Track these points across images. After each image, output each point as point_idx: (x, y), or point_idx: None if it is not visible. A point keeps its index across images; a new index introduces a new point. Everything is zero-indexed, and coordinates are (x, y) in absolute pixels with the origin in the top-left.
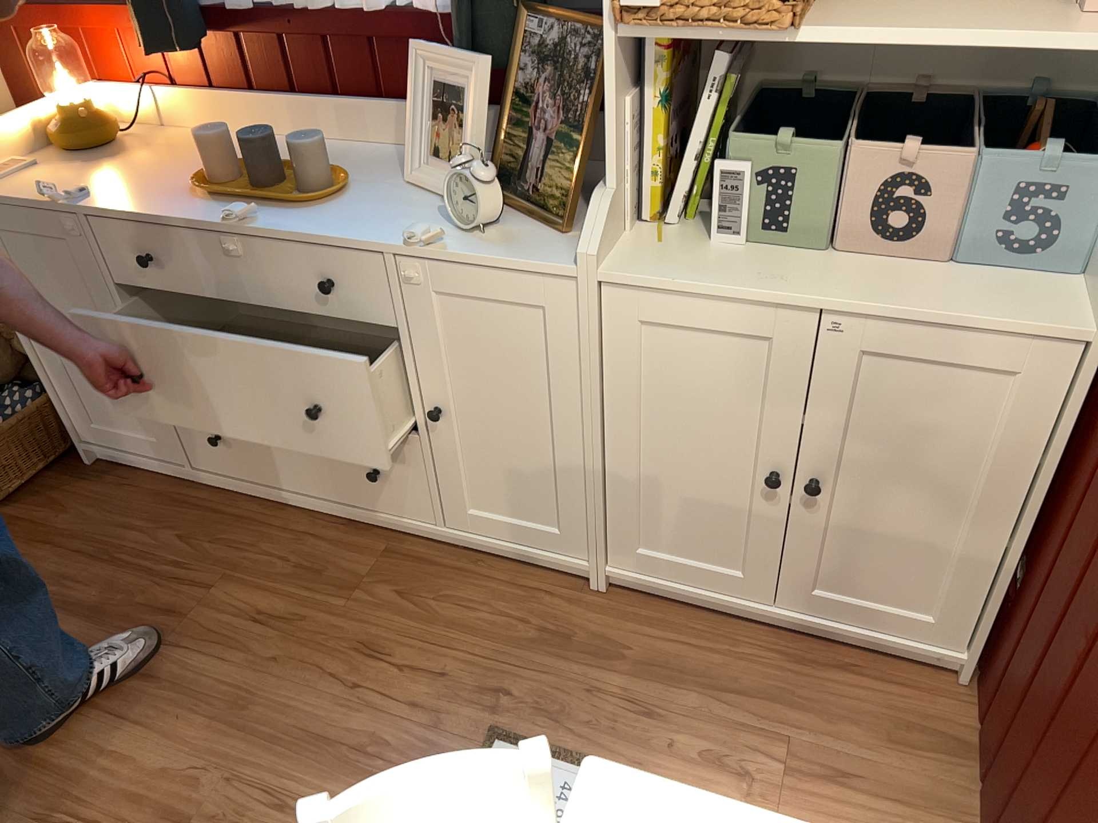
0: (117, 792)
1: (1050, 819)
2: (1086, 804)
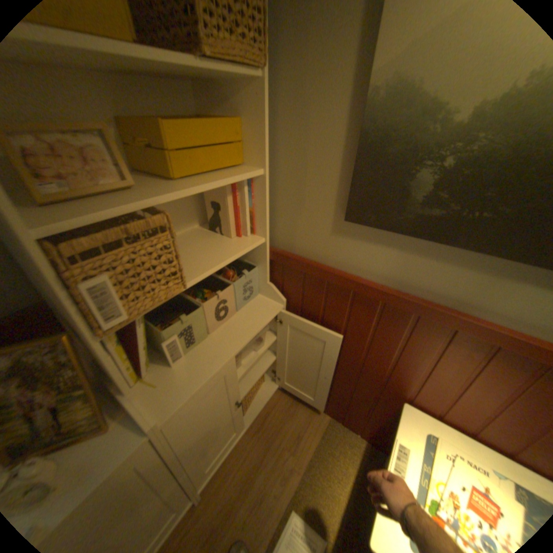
0: None
1: (347, 398)
2: (360, 390)
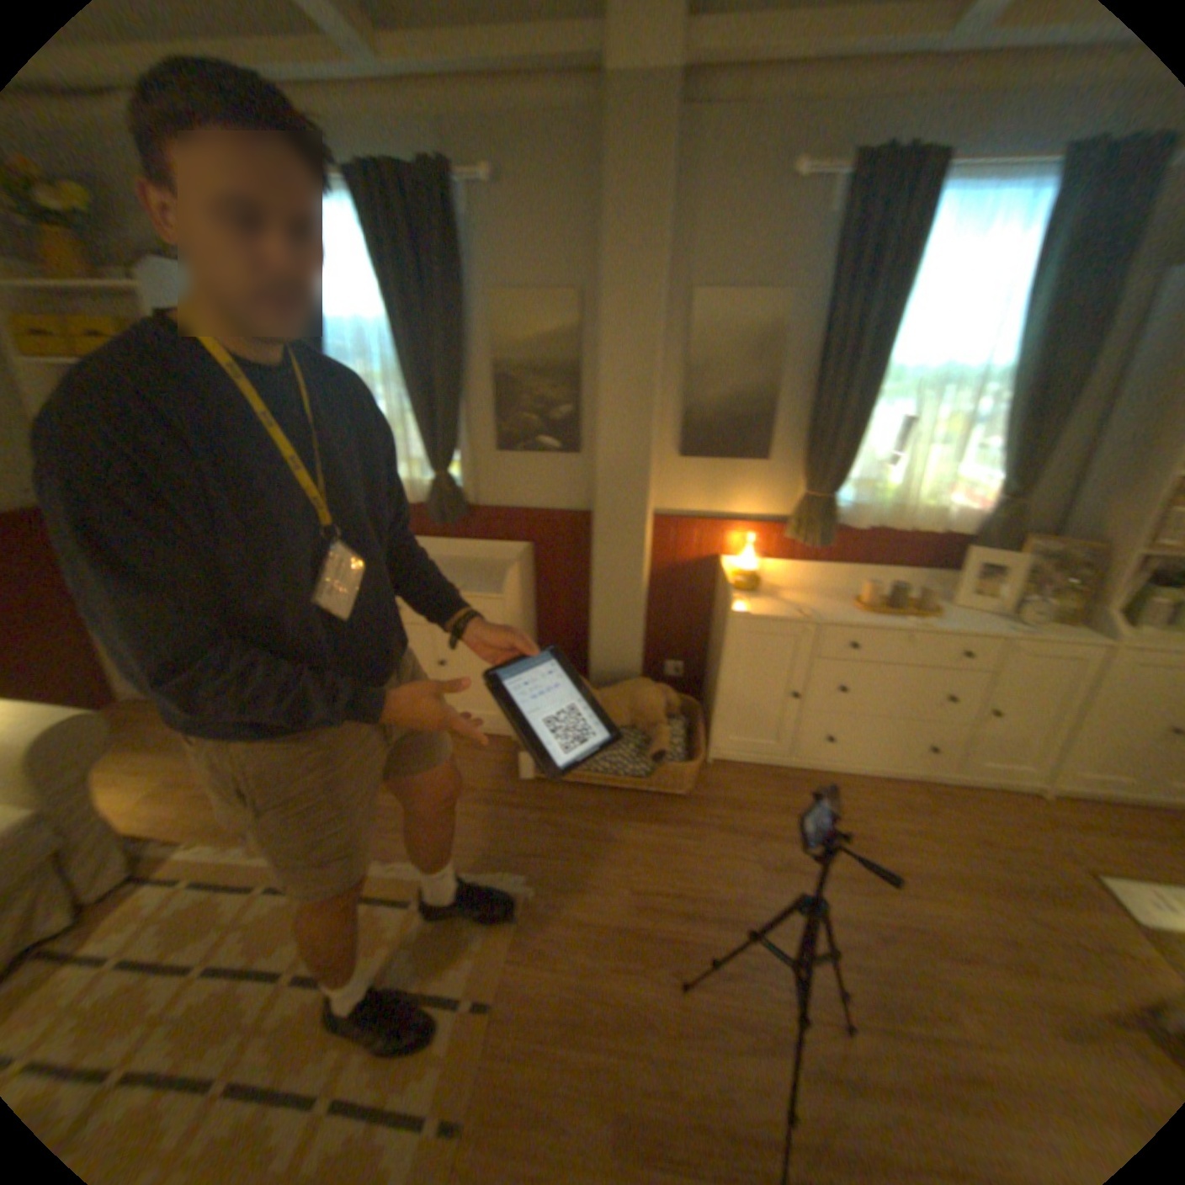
0: (962, 939)
1: None
2: None
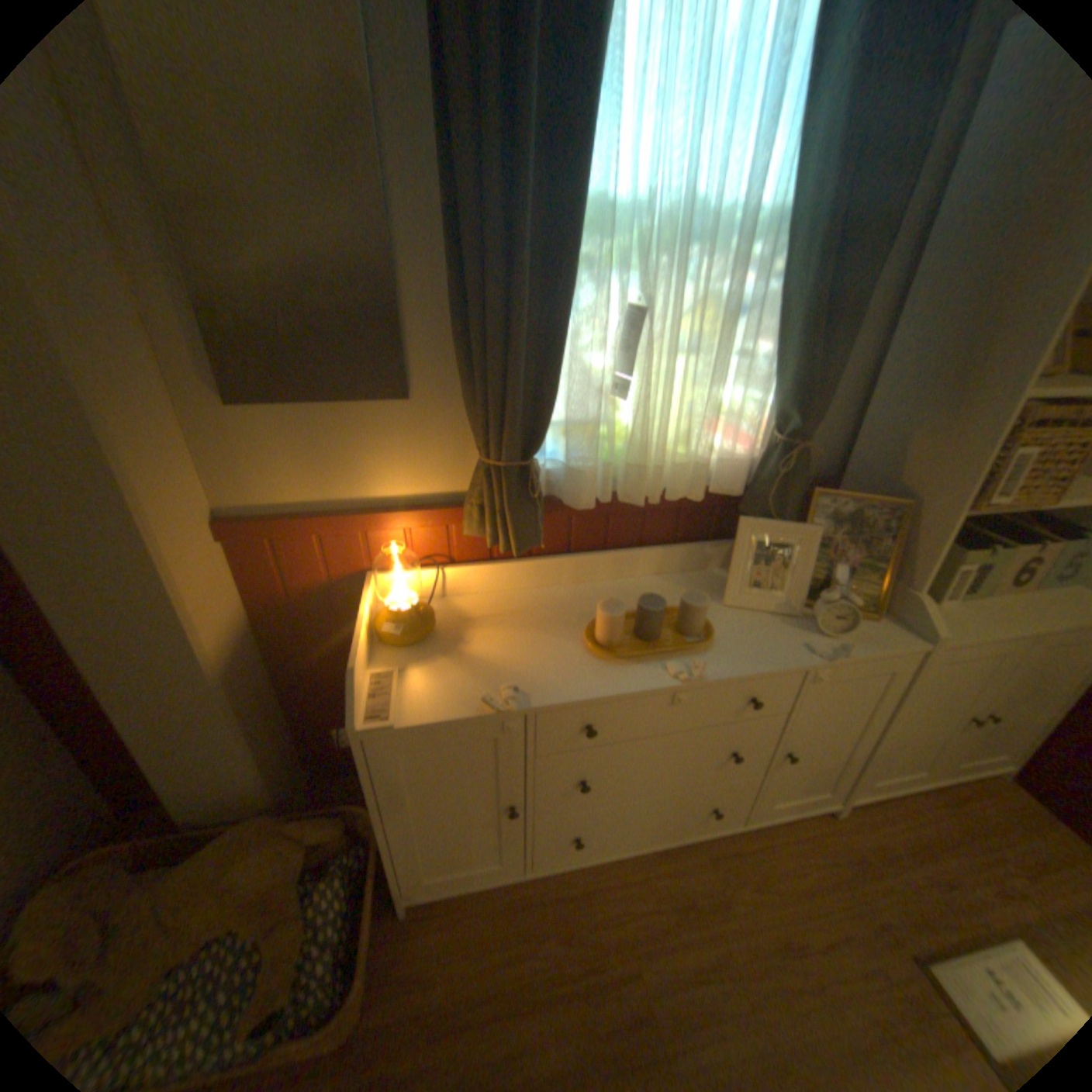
0: None
1: None
2: None
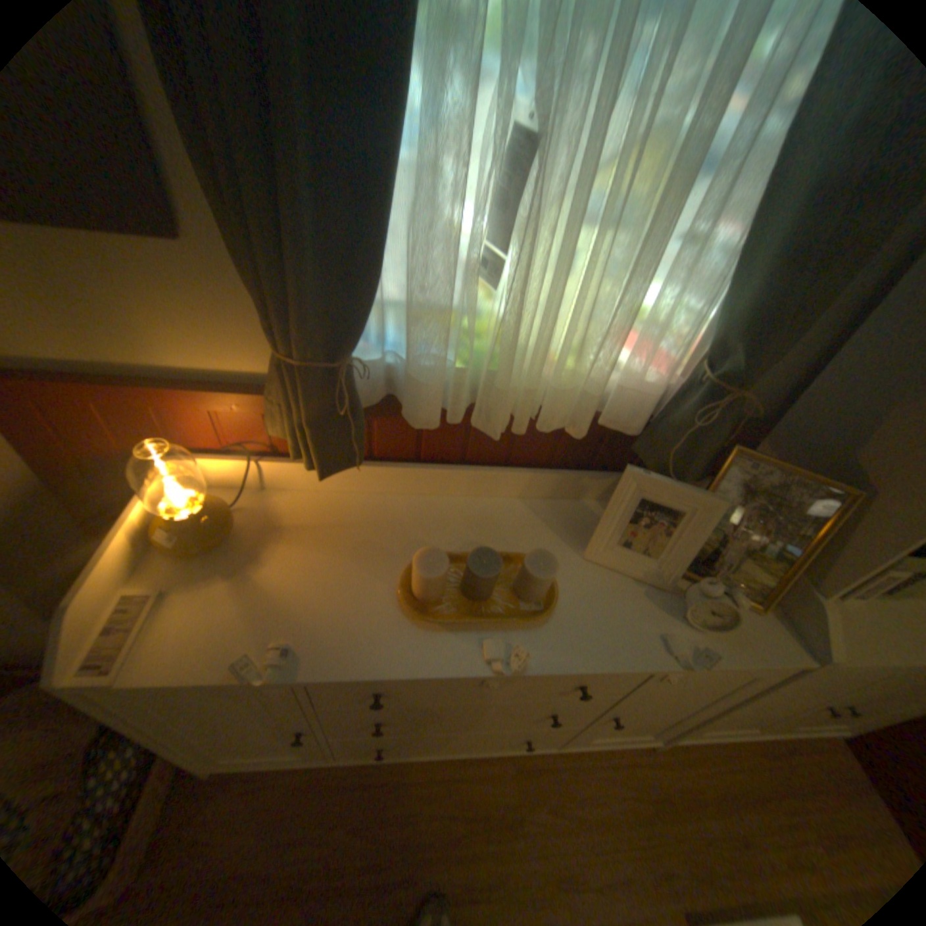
0: None
1: None
2: None
